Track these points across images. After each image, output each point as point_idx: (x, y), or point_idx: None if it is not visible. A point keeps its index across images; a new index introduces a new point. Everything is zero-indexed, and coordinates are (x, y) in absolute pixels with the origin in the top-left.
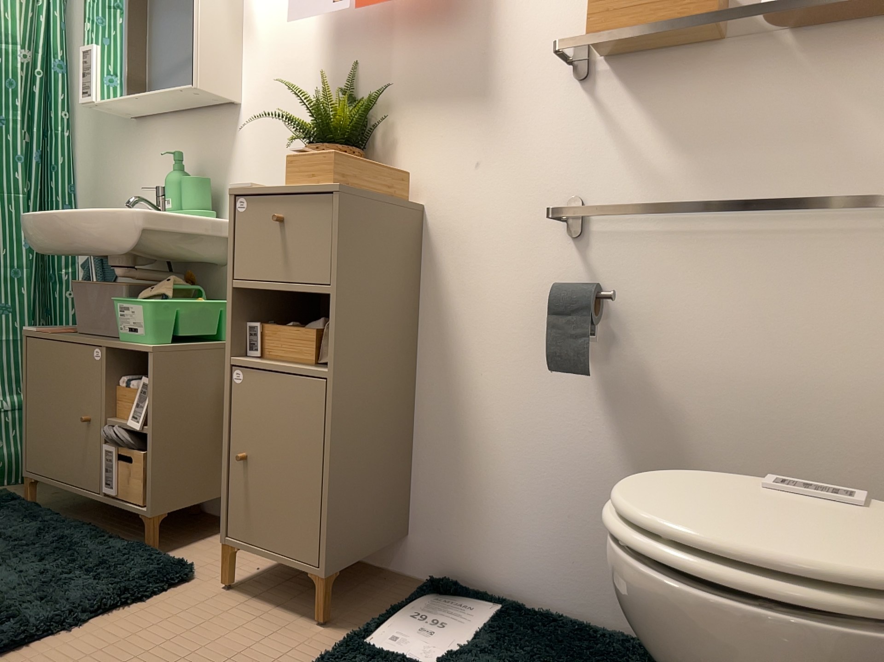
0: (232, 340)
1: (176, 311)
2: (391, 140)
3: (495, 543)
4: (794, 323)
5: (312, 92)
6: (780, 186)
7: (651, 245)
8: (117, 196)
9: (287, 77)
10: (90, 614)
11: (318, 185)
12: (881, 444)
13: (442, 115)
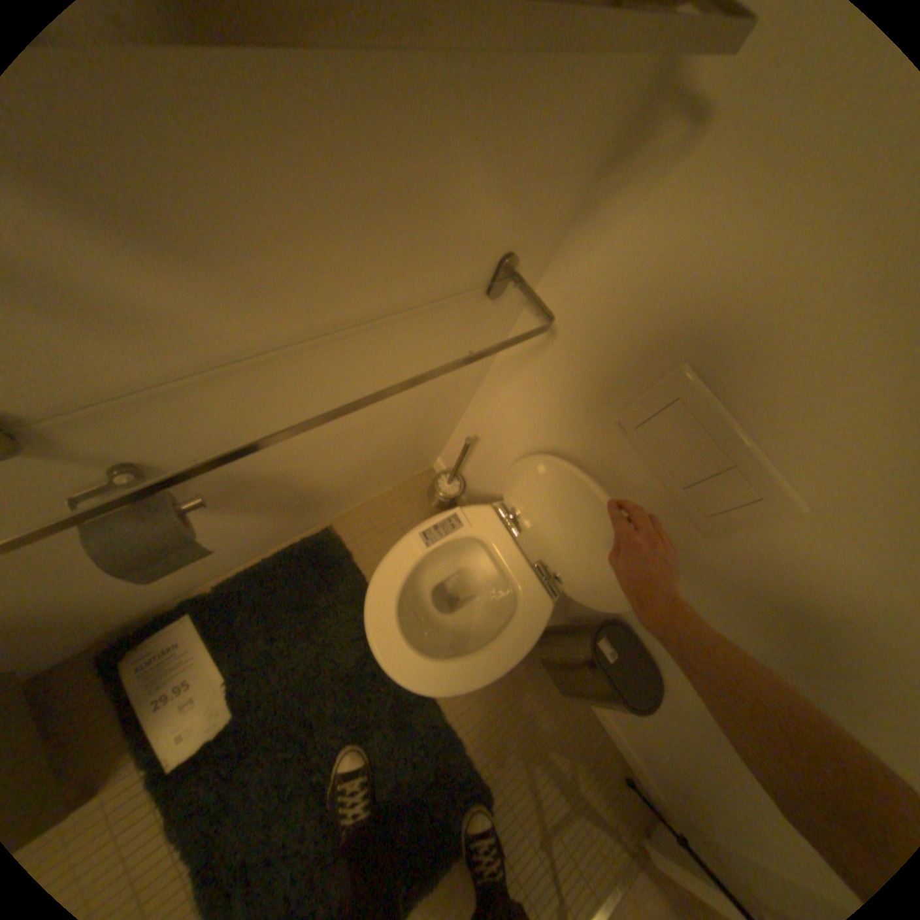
0: None
1: None
2: None
3: (135, 603)
4: (375, 385)
5: None
6: (365, 277)
7: (186, 394)
8: None
9: None
10: None
11: None
12: (422, 412)
13: None
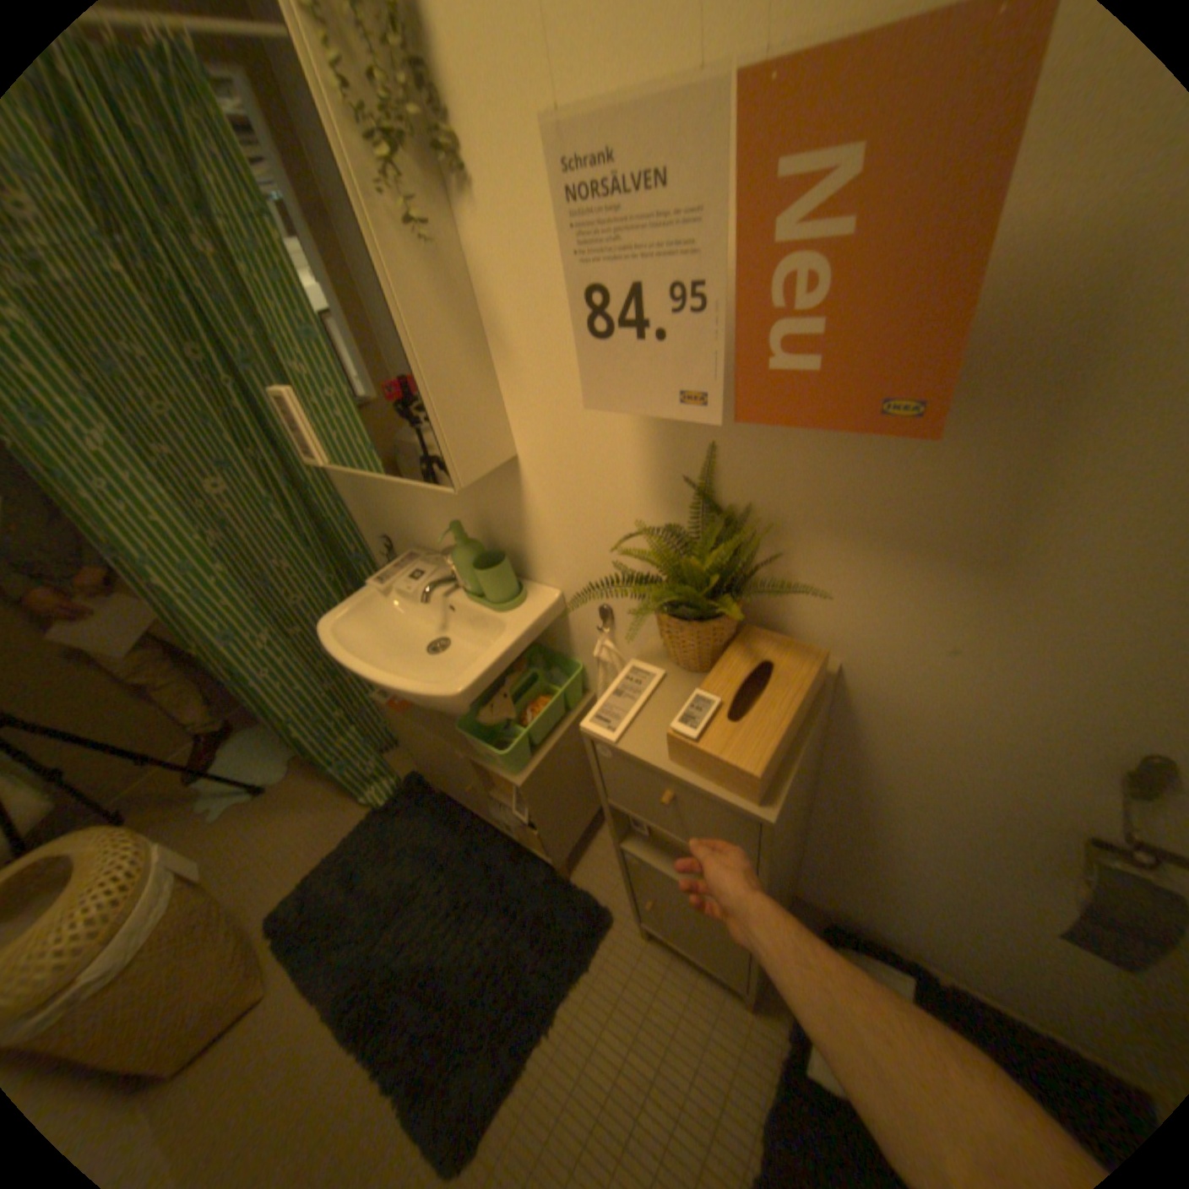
0: (618, 833)
1: (528, 734)
2: (785, 571)
3: (907, 927)
4: None
5: (632, 466)
6: None
7: None
8: (389, 516)
9: (584, 434)
10: (558, 1018)
11: (735, 799)
12: None
13: (894, 565)
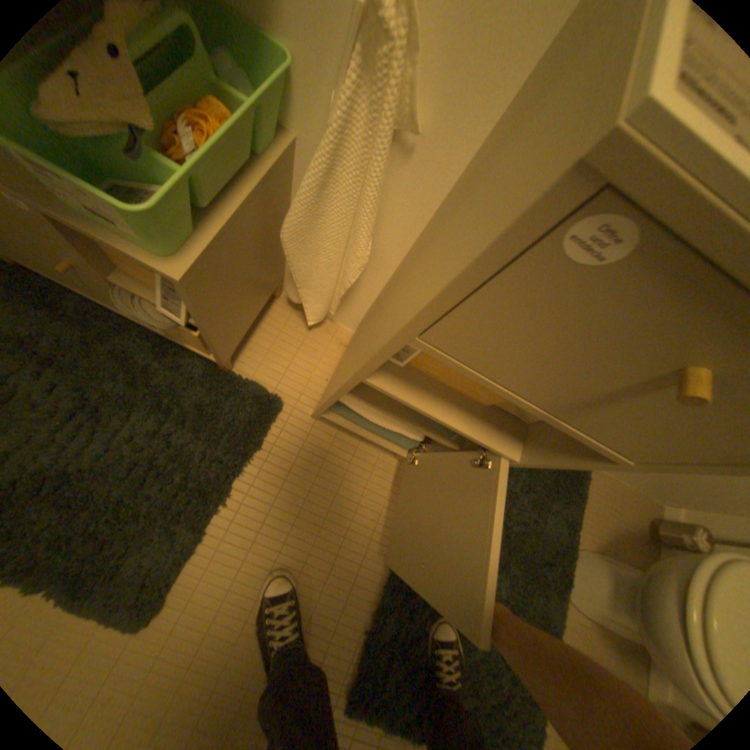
0: (376, 366)
1: (189, 173)
2: None
3: None
4: None
5: None
6: None
7: None
8: None
9: None
10: (236, 490)
11: None
12: None
13: None
